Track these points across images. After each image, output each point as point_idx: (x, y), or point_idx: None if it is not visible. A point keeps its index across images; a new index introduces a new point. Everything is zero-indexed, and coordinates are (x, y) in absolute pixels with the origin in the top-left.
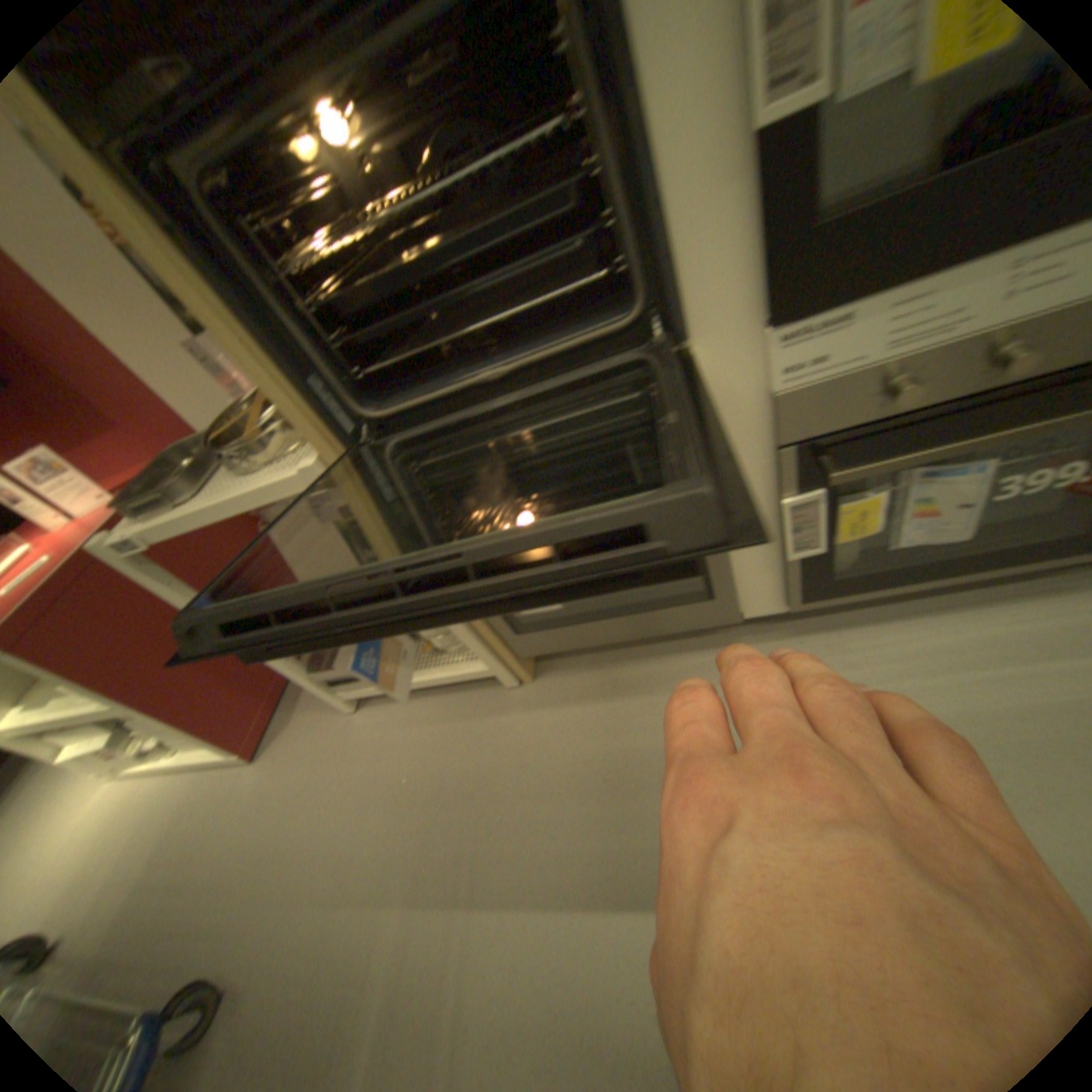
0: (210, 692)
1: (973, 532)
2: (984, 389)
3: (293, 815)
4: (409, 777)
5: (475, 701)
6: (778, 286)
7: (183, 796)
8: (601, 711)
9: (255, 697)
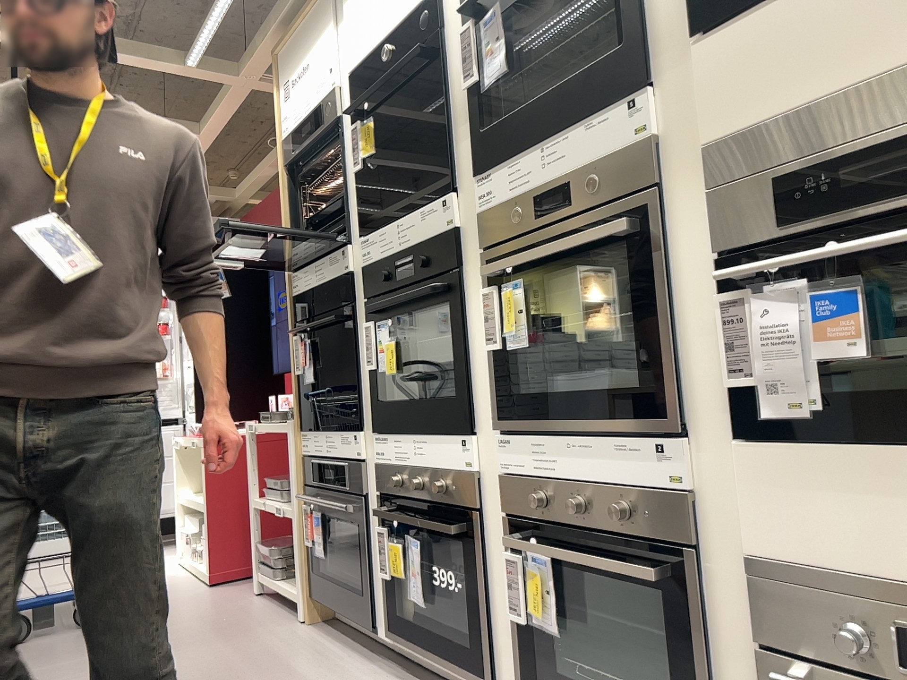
0: (232, 531)
1: (423, 598)
2: (417, 498)
3: (188, 604)
4: (227, 619)
5: (285, 616)
6: (372, 417)
7: (181, 580)
8: (300, 644)
9: (243, 557)
